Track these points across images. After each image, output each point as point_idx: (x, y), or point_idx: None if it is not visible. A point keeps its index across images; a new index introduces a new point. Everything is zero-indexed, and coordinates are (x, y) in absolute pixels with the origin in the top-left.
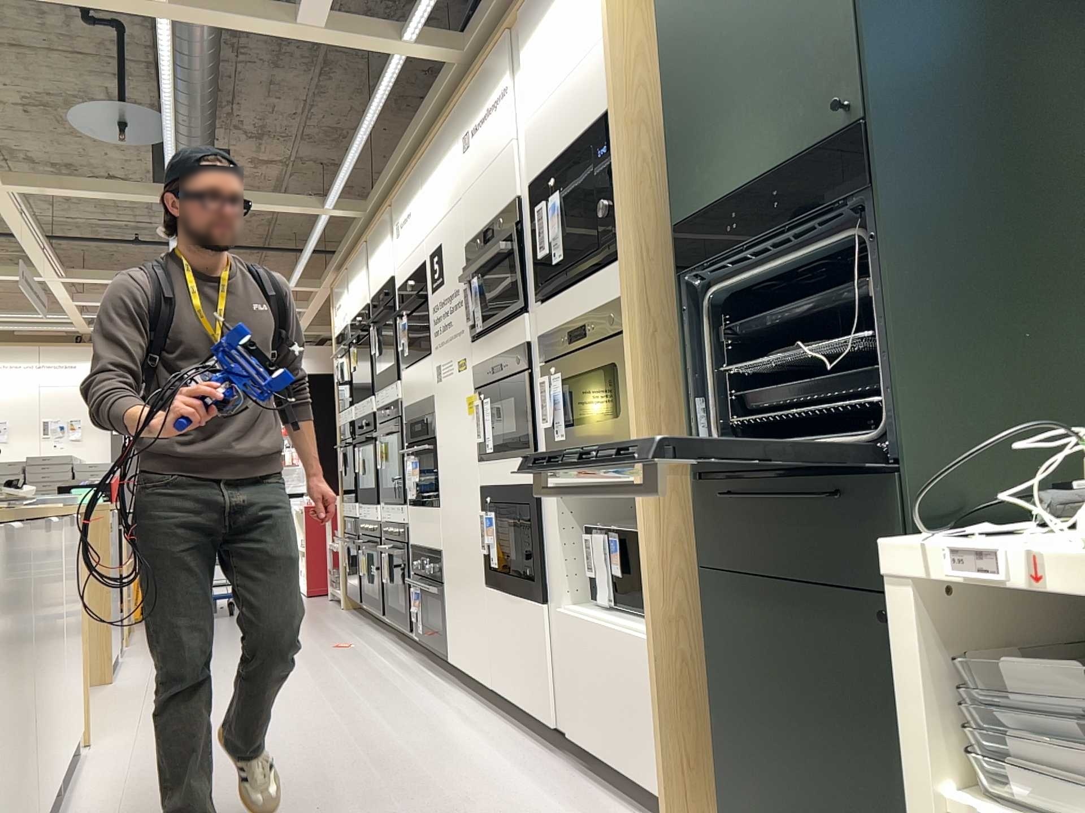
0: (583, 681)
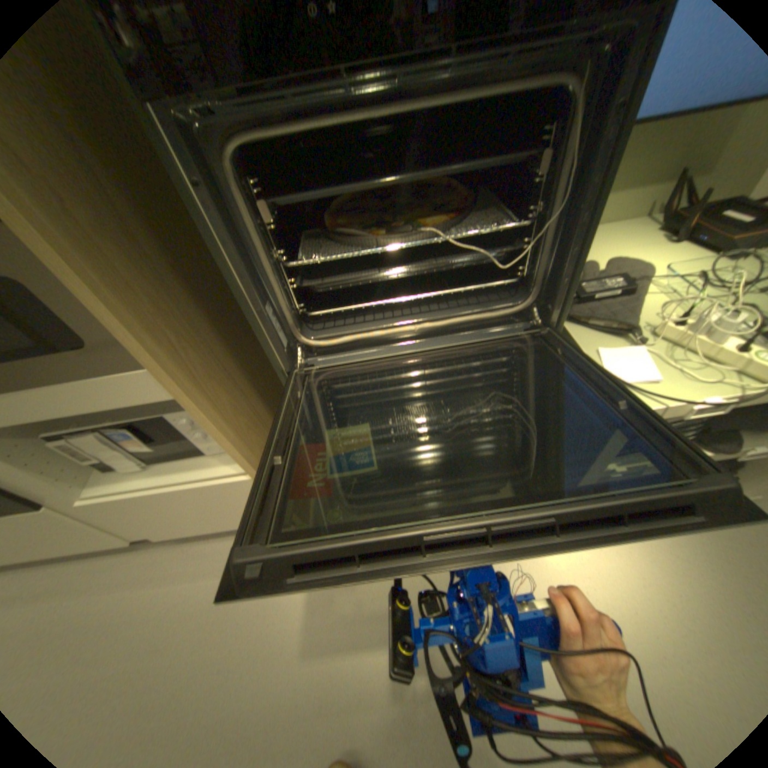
0: (149, 520)
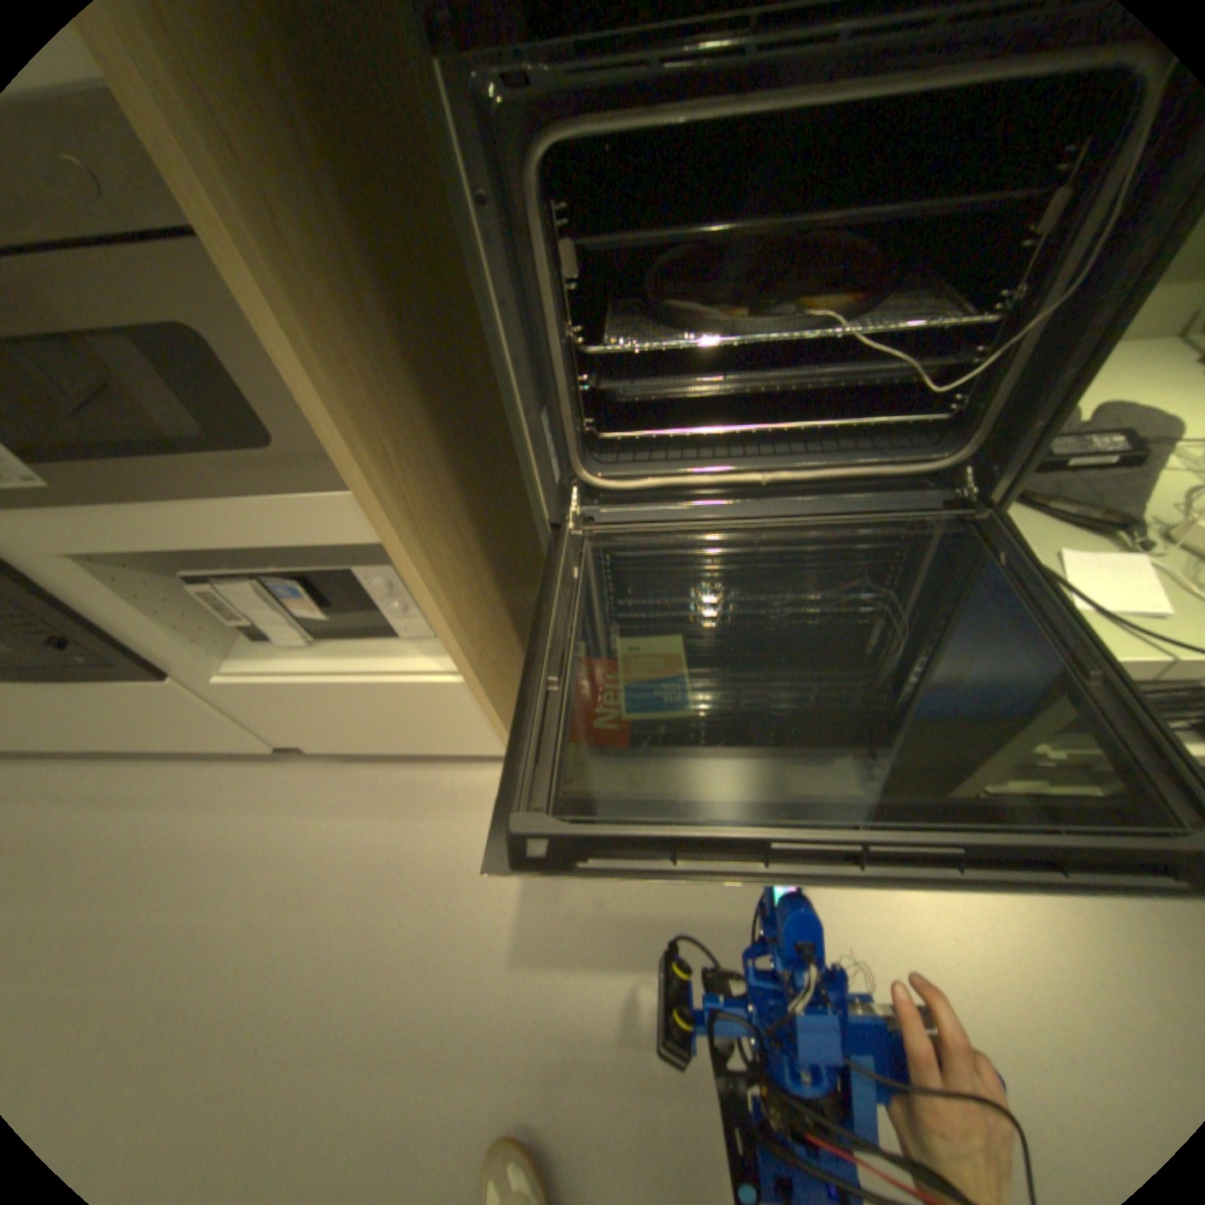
0: (307, 720)
